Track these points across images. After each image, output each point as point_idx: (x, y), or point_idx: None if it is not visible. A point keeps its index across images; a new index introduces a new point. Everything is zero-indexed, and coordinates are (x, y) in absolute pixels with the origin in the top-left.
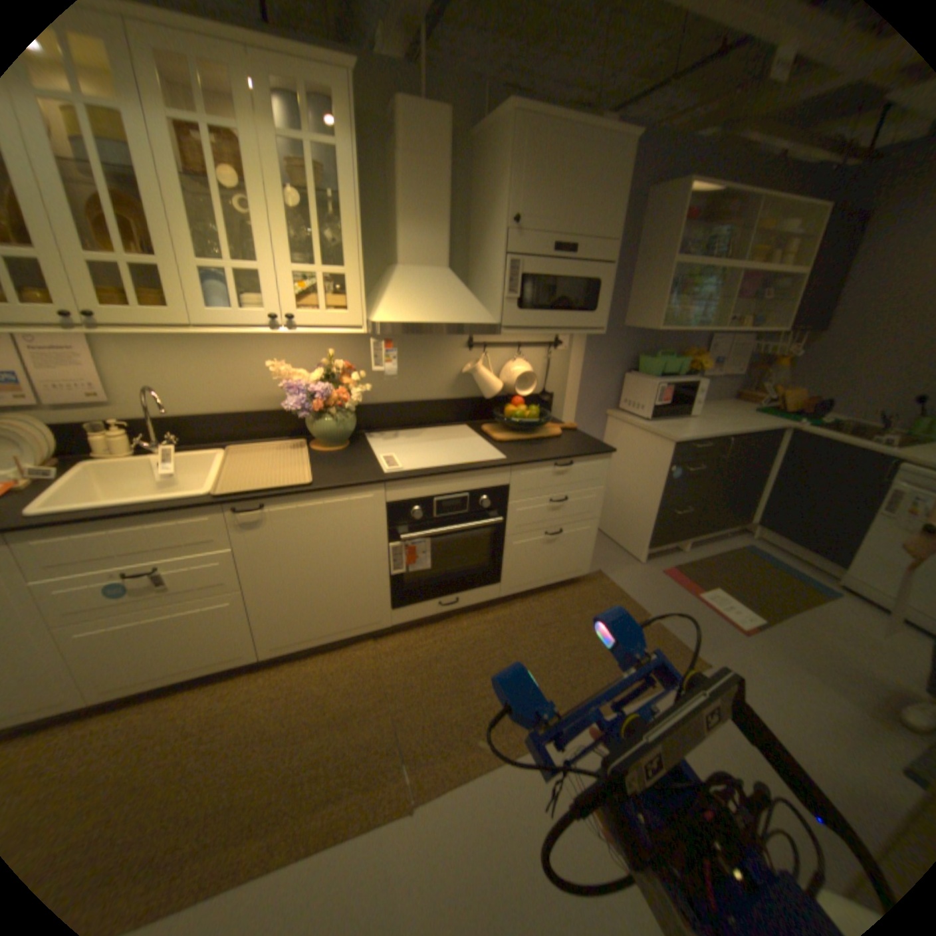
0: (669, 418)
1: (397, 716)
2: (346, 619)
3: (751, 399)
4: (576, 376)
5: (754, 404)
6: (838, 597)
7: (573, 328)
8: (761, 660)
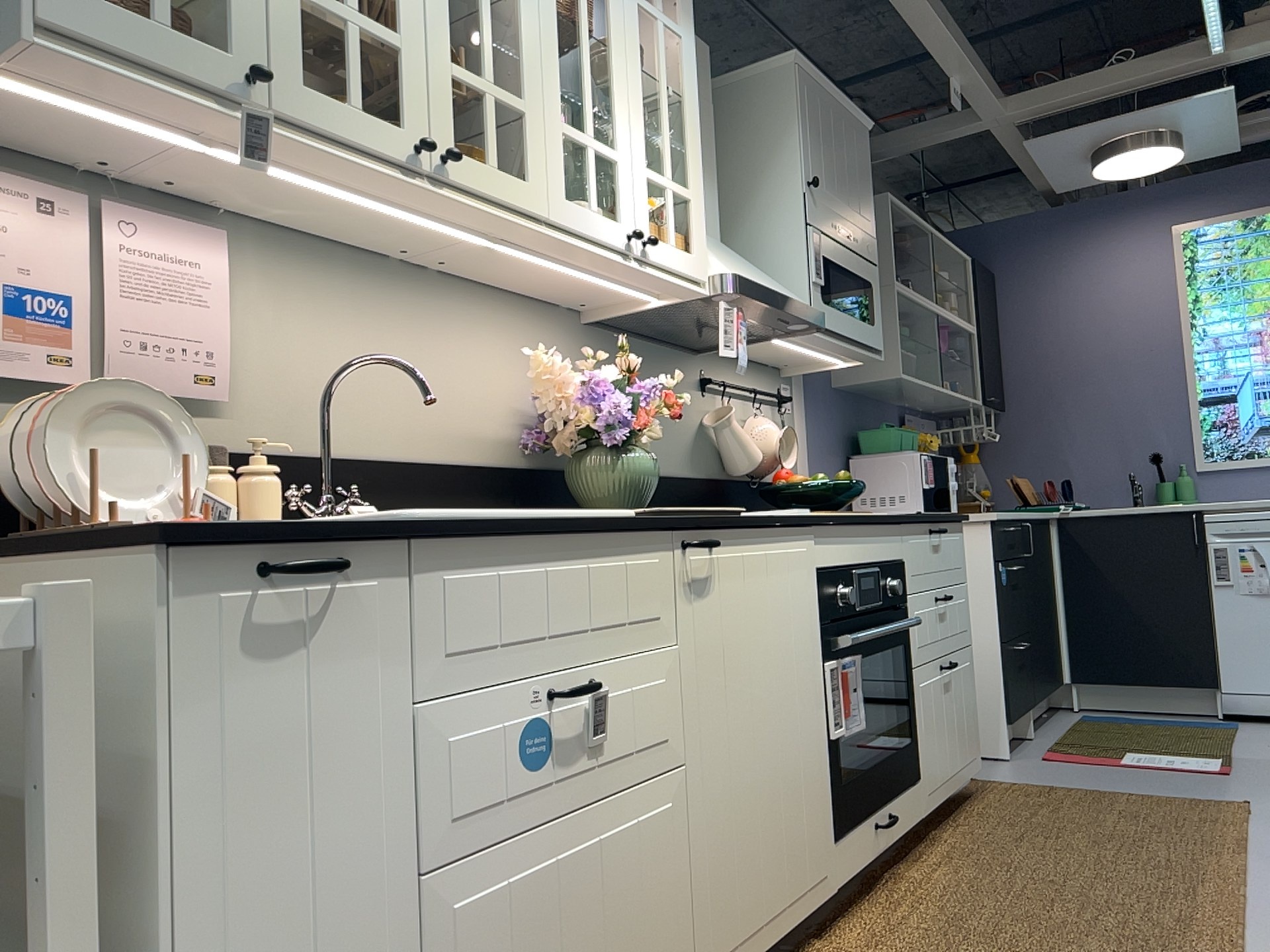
0: None
1: None
2: (794, 860)
3: None
4: (808, 457)
5: None
6: (1232, 723)
7: (860, 344)
8: (1269, 782)
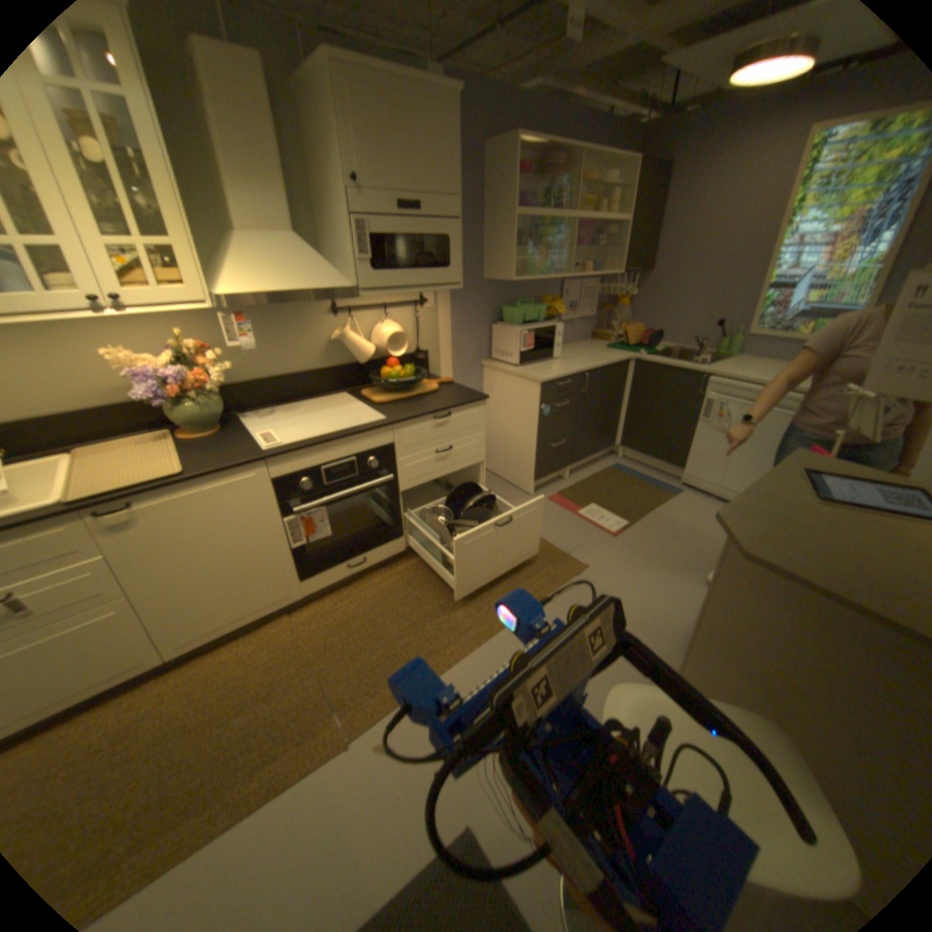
0: (534, 363)
1: (321, 674)
2: (253, 600)
3: (602, 338)
4: (447, 333)
5: (605, 342)
6: (679, 493)
7: (431, 286)
8: (624, 553)
